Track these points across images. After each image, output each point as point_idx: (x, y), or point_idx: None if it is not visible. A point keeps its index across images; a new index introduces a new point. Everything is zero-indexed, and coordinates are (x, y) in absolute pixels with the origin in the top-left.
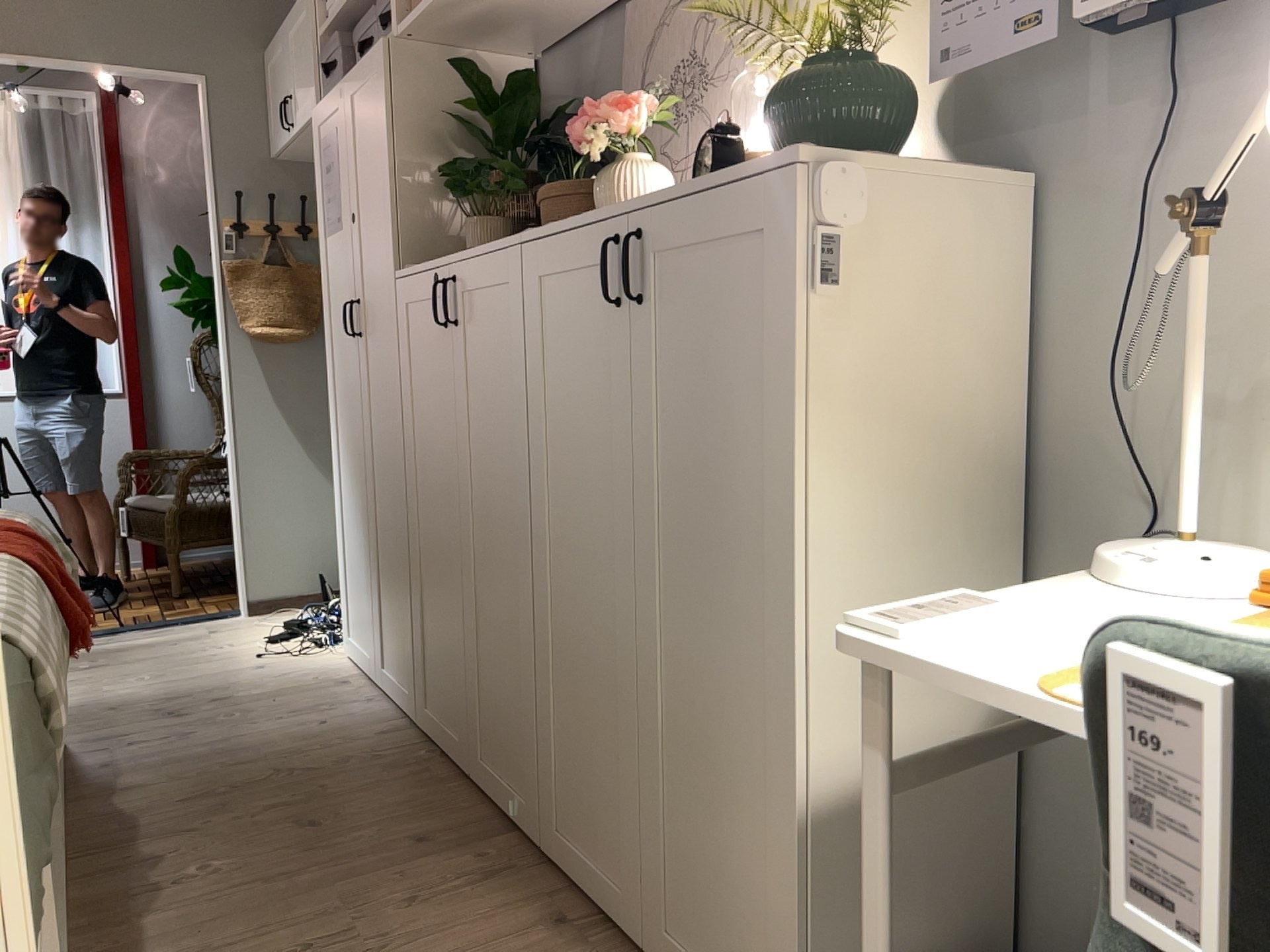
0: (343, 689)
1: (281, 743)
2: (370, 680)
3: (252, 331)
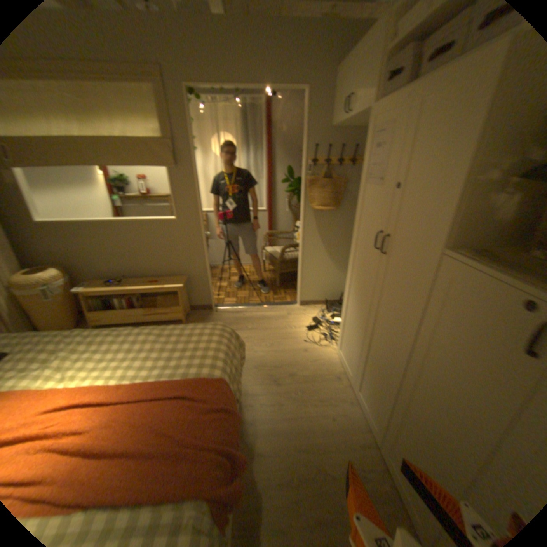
0: (339, 386)
1: (318, 434)
2: (350, 383)
3: (314, 209)
